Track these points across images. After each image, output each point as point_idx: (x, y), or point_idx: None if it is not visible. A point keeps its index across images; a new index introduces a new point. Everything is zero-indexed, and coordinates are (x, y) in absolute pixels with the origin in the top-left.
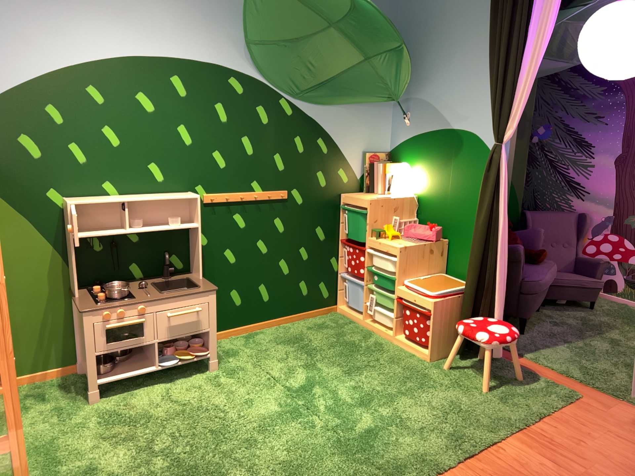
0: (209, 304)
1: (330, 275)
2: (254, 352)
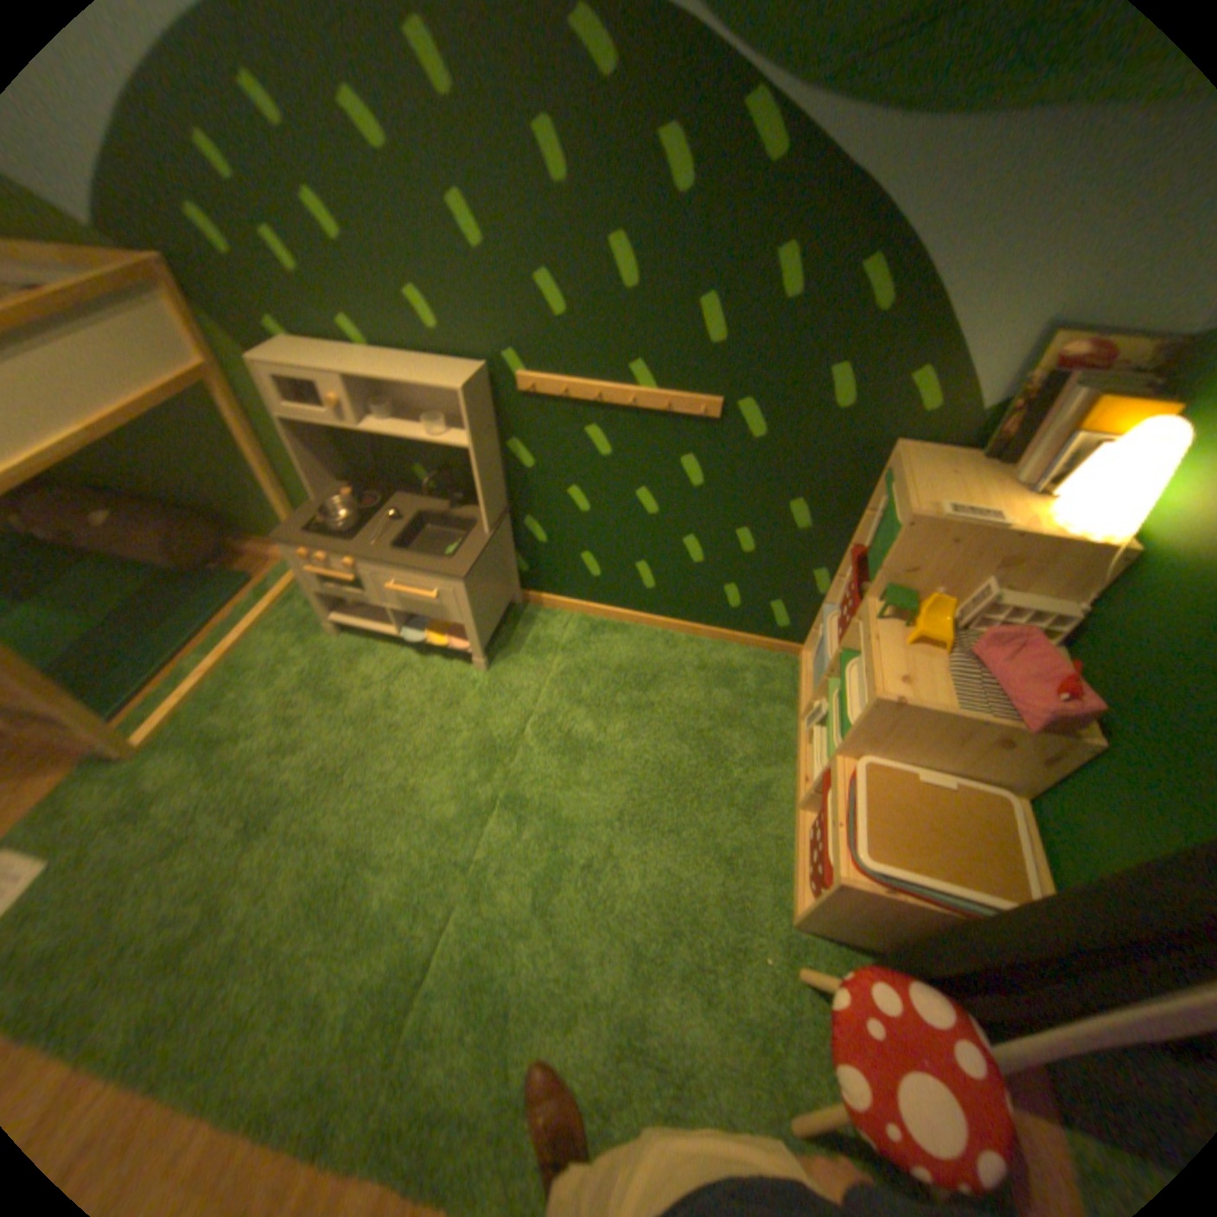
0: (456, 592)
1: (803, 597)
2: (569, 668)
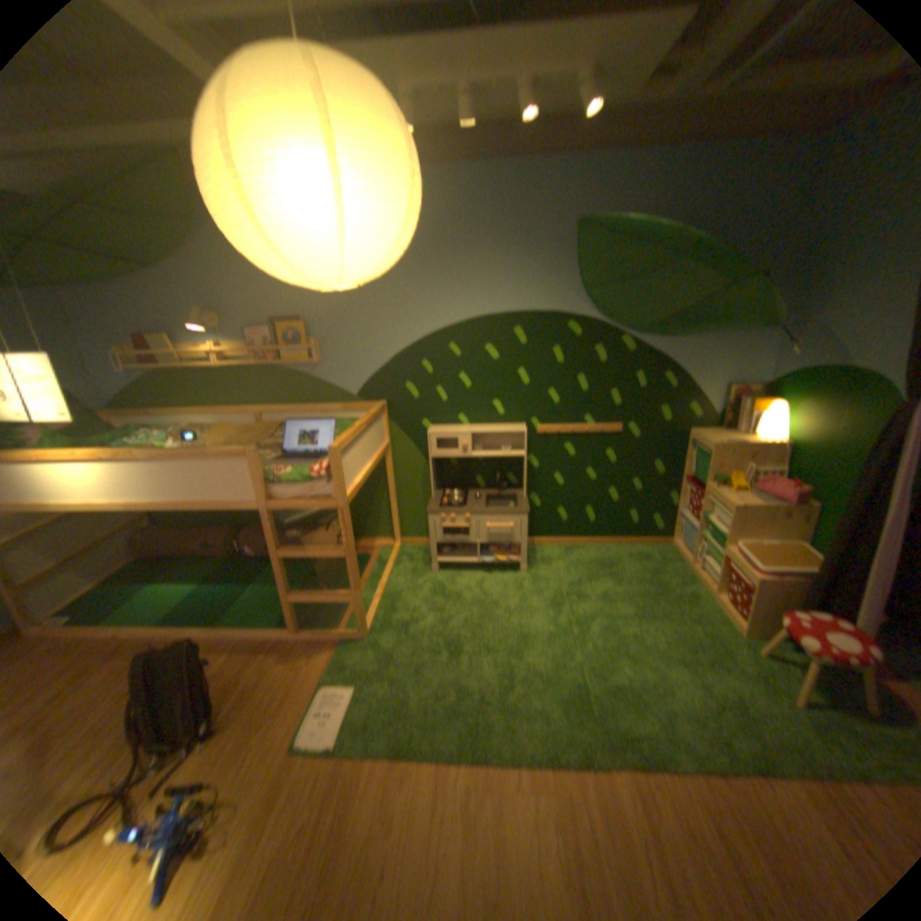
0: (521, 521)
1: (667, 508)
2: (566, 565)
